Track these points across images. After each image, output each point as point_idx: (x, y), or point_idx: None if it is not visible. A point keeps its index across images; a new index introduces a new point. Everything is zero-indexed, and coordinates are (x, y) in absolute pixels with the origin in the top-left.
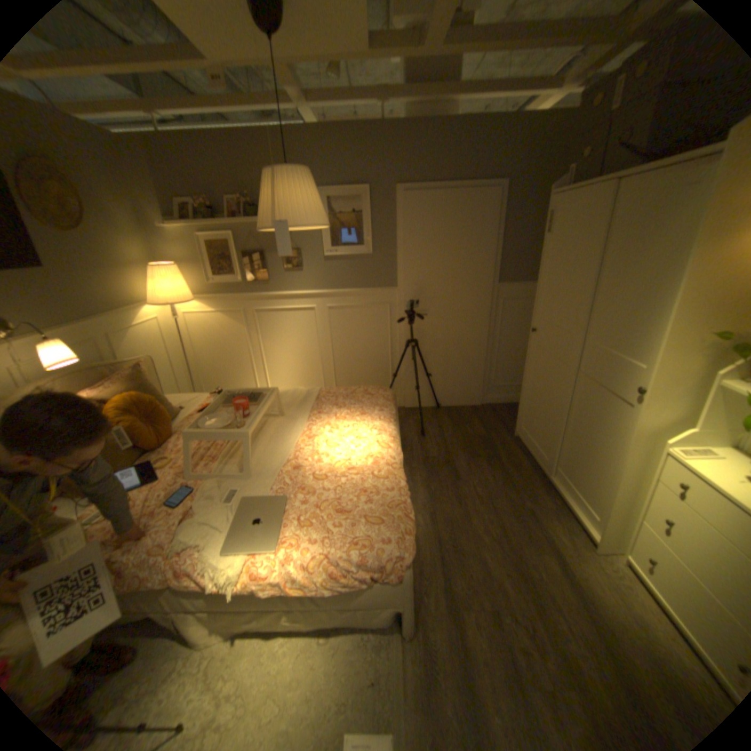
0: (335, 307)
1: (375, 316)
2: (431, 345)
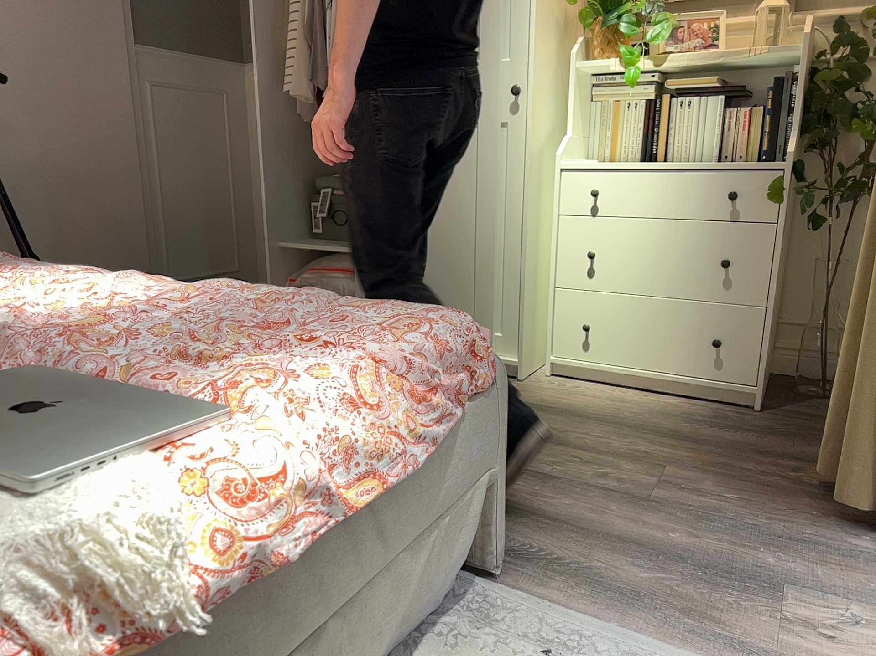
0: None
1: None
2: (15, 180)
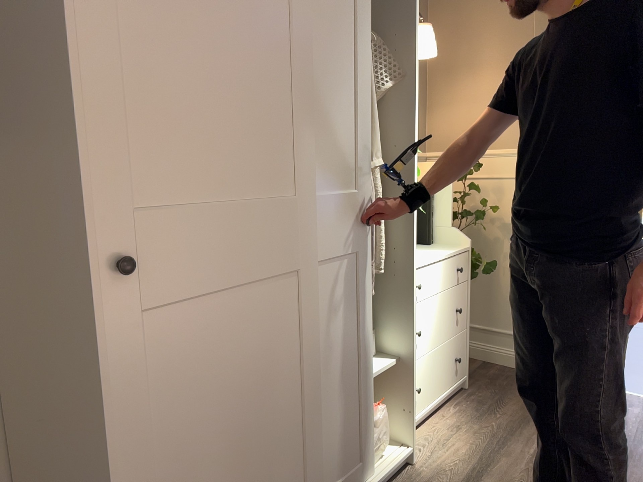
0: None
1: None
2: None
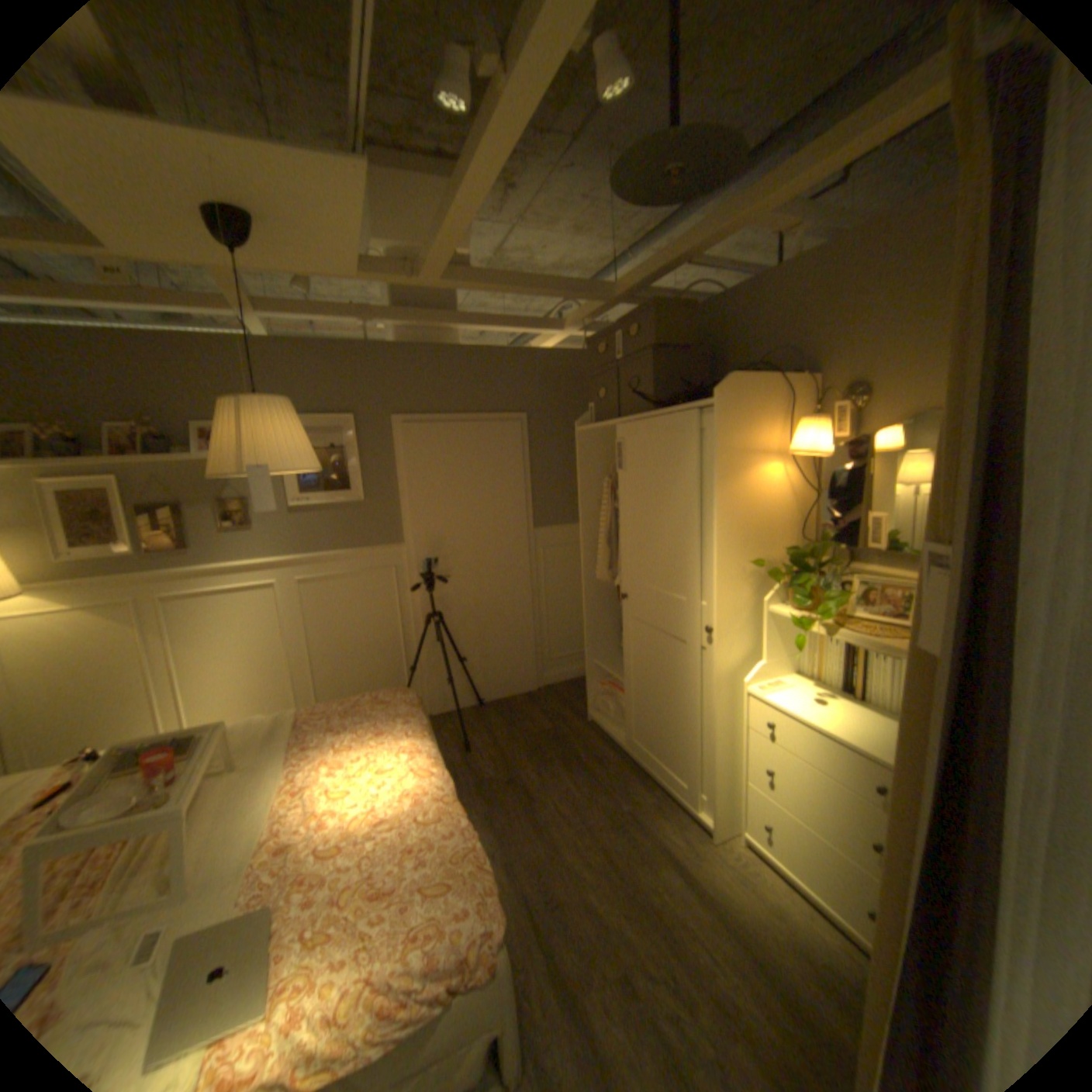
0: (309, 579)
1: (375, 586)
2: (460, 617)
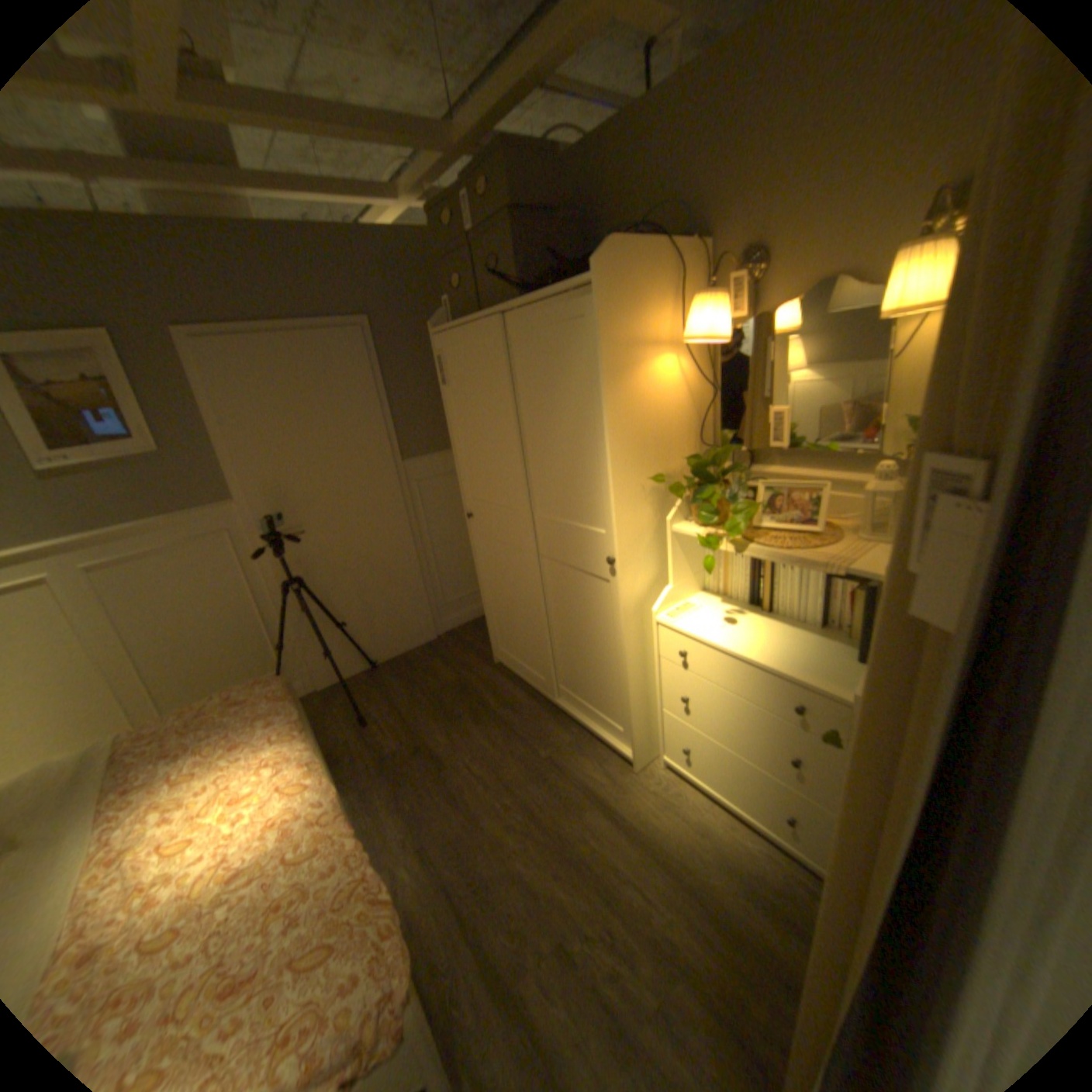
0: (100, 564)
1: (203, 557)
2: (329, 576)
